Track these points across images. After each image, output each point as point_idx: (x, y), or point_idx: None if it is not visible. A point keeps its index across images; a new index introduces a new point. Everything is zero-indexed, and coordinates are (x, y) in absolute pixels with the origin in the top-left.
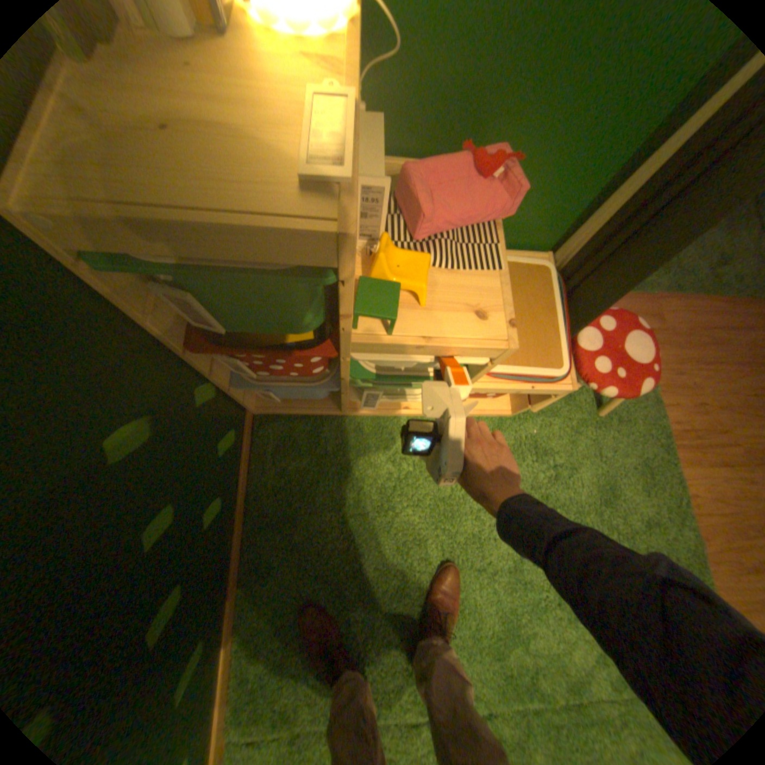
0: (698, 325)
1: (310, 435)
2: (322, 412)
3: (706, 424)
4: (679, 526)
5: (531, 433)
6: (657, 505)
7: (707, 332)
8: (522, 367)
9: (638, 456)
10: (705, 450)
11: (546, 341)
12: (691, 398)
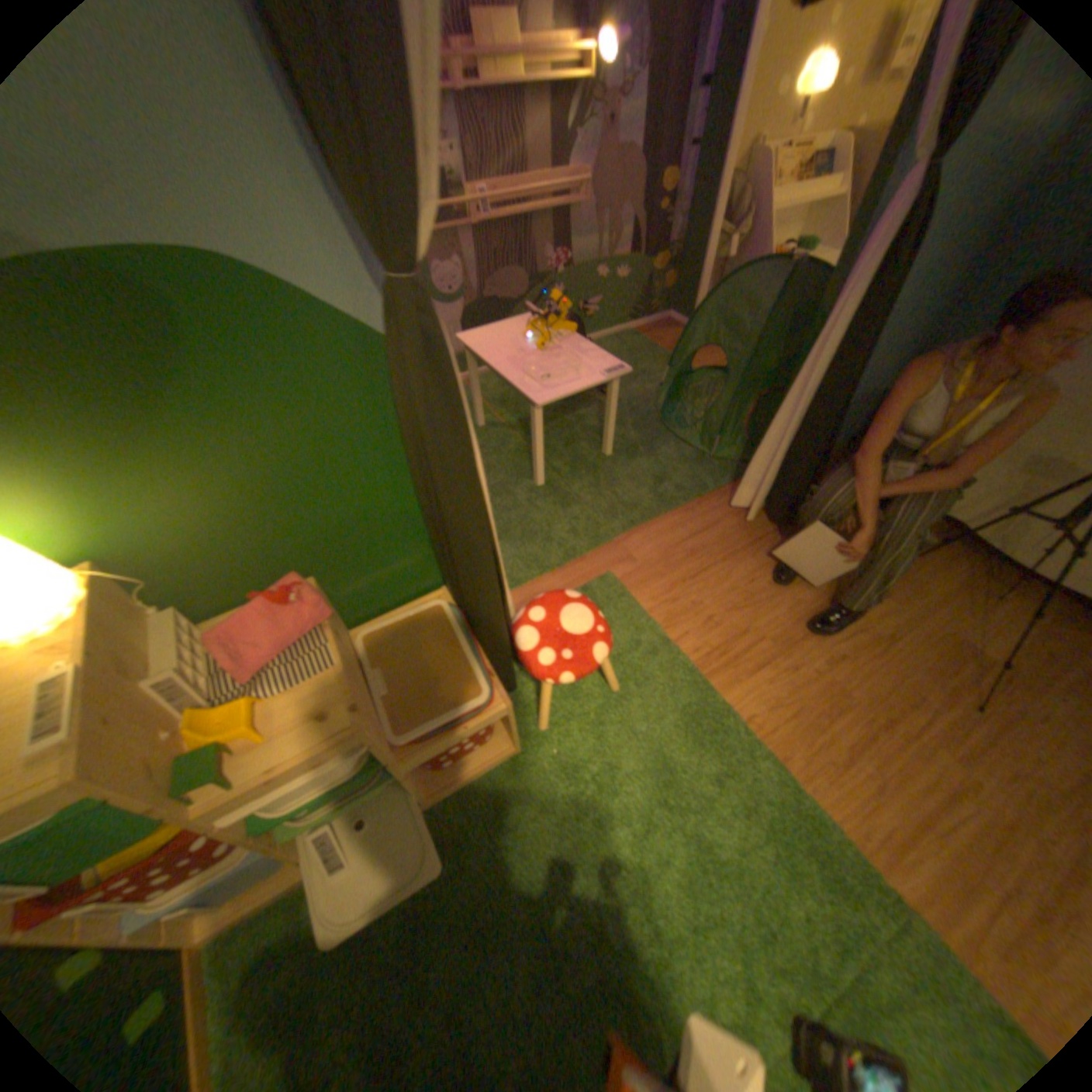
0: (667, 545)
1: (284, 928)
2: (292, 887)
3: (722, 634)
4: (751, 762)
5: (552, 755)
6: (718, 753)
7: (679, 547)
8: (443, 715)
9: (673, 710)
10: (735, 661)
11: (458, 676)
12: (696, 618)
